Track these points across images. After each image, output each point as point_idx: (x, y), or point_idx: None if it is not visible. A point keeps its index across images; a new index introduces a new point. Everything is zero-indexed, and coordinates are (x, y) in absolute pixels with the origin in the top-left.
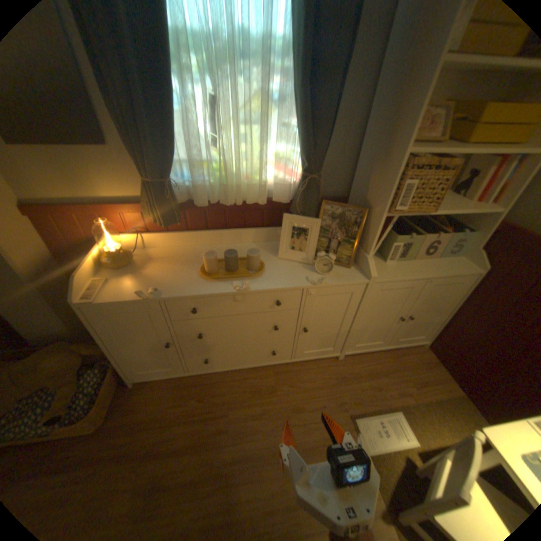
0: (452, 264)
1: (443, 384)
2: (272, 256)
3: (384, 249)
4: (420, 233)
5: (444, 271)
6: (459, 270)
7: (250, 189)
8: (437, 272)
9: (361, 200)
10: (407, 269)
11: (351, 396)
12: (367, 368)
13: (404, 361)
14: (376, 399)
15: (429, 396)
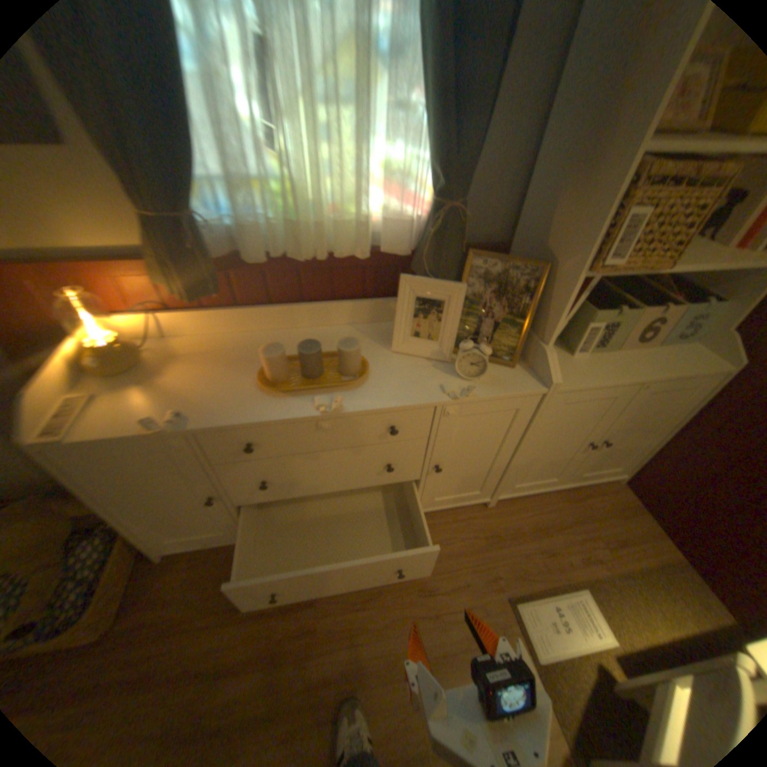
0: (682, 357)
1: (650, 542)
2: (381, 348)
3: (570, 334)
4: (634, 305)
5: (671, 369)
6: (695, 366)
7: (340, 230)
8: (659, 371)
9: (536, 248)
10: (610, 367)
11: (509, 566)
12: (532, 520)
13: (590, 506)
14: (549, 570)
15: (630, 563)
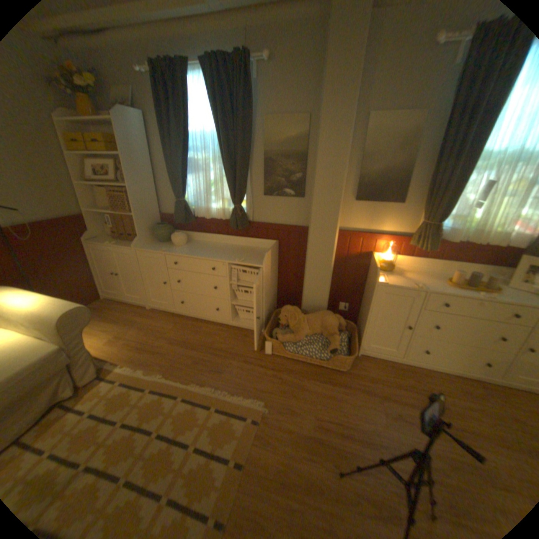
0: None
1: None
2: (501, 285)
3: None
4: None
5: None
6: None
7: (492, 236)
8: None
9: None
10: None
11: None
12: None
13: None
14: None
15: None
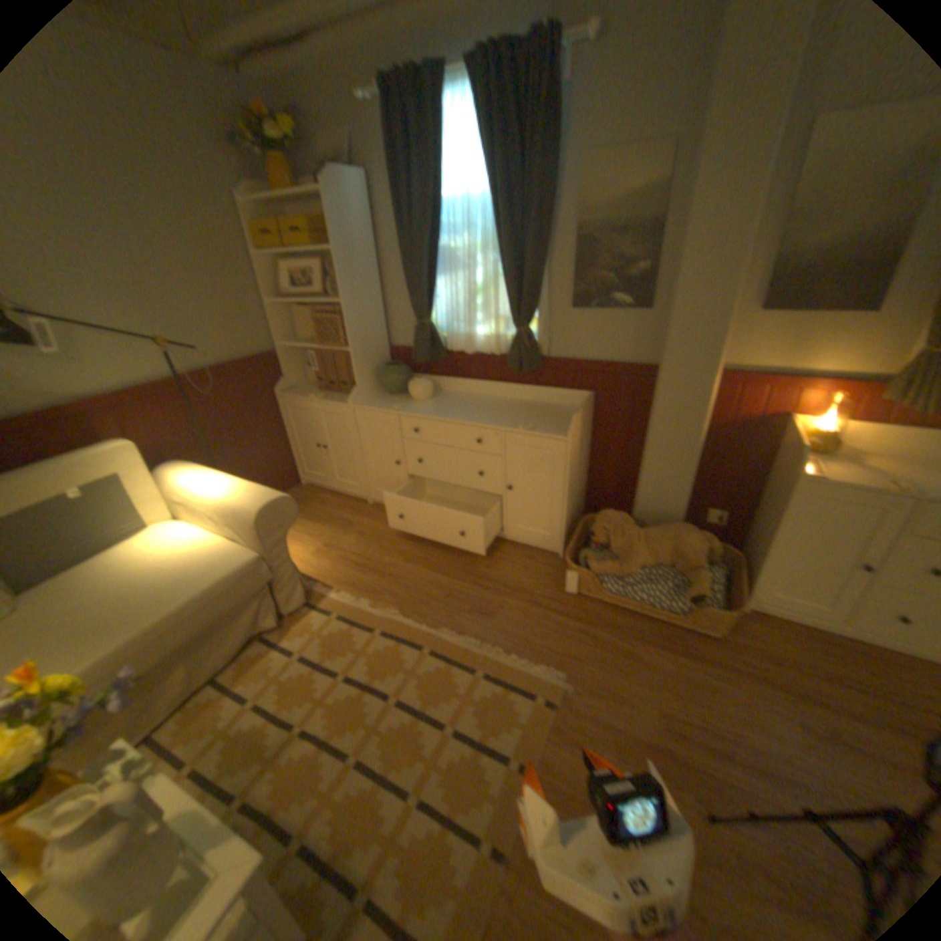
0: None
1: None
2: None
3: None
4: None
5: None
6: None
7: None
8: None
9: None
10: None
11: None
12: None
13: None
14: None
15: None
